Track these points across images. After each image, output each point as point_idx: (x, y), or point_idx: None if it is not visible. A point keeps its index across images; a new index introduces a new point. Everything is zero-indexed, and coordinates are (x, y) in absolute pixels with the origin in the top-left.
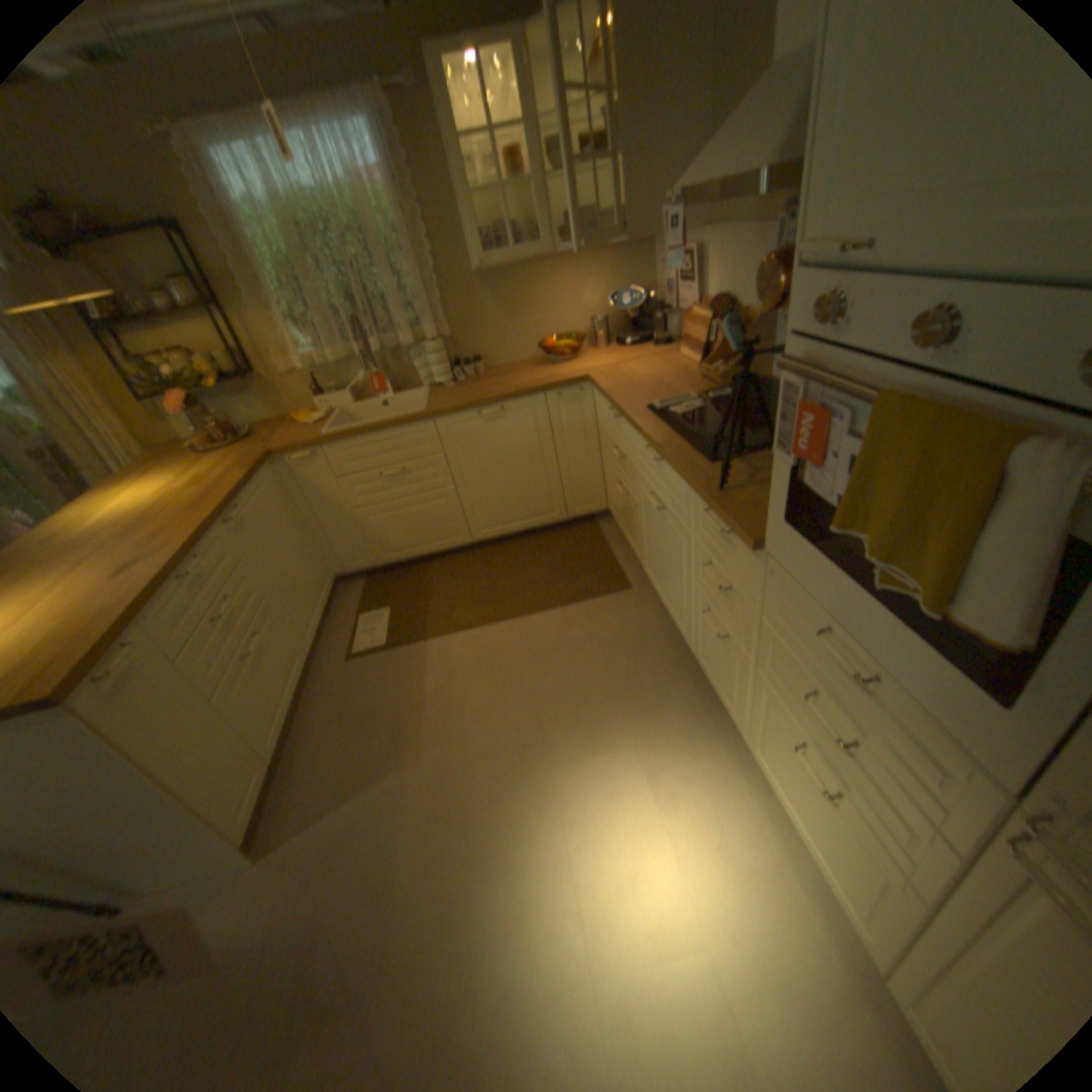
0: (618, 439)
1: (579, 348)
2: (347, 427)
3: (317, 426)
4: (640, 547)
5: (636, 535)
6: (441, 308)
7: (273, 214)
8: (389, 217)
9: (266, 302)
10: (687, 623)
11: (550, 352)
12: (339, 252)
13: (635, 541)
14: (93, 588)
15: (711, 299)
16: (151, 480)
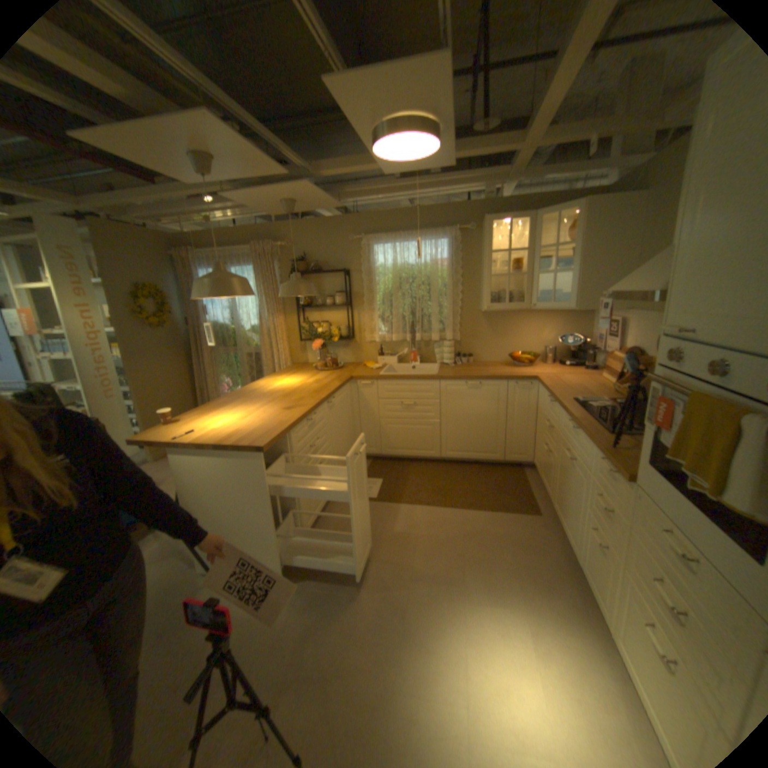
0: (551, 416)
1: (534, 362)
2: (393, 375)
3: (377, 371)
4: (553, 489)
5: (552, 480)
6: (458, 327)
7: (391, 274)
8: (445, 282)
9: (373, 310)
10: (579, 543)
11: (515, 361)
12: (415, 294)
13: (551, 484)
14: (275, 414)
15: (628, 349)
16: (296, 378)
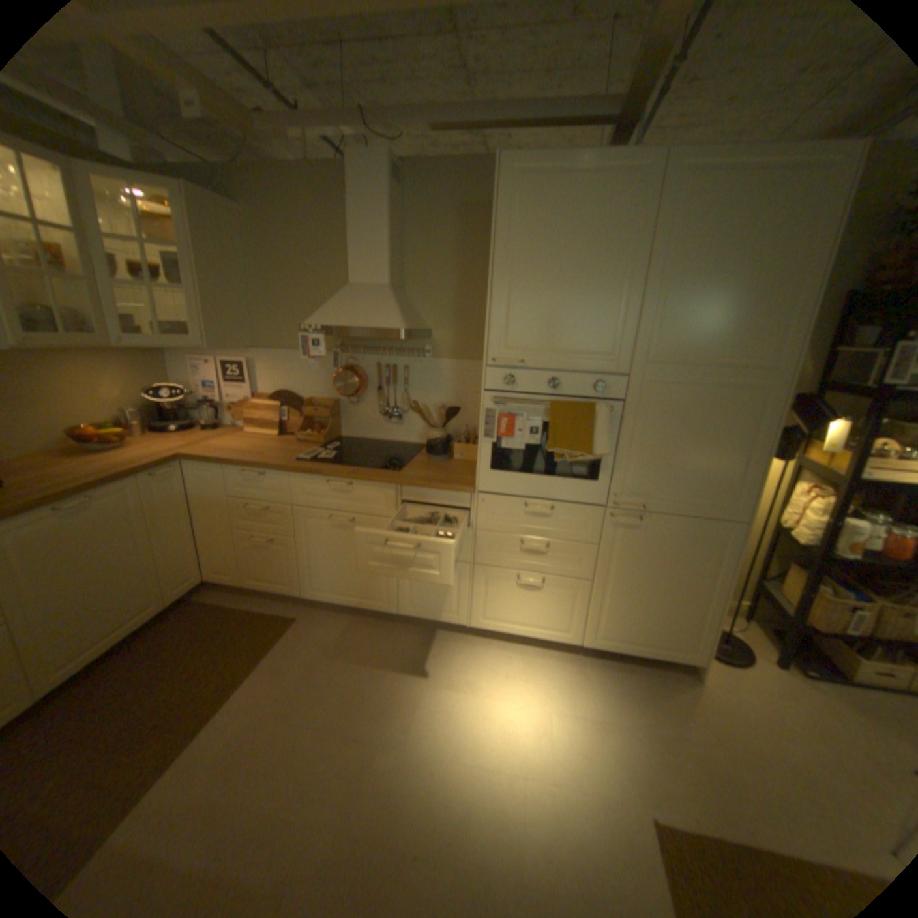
0: (254, 496)
1: (122, 438)
2: None
3: None
4: (296, 580)
5: (288, 571)
6: None
7: None
8: None
9: None
10: (387, 594)
11: (85, 444)
12: None
13: (286, 578)
14: None
15: (266, 395)
16: None
